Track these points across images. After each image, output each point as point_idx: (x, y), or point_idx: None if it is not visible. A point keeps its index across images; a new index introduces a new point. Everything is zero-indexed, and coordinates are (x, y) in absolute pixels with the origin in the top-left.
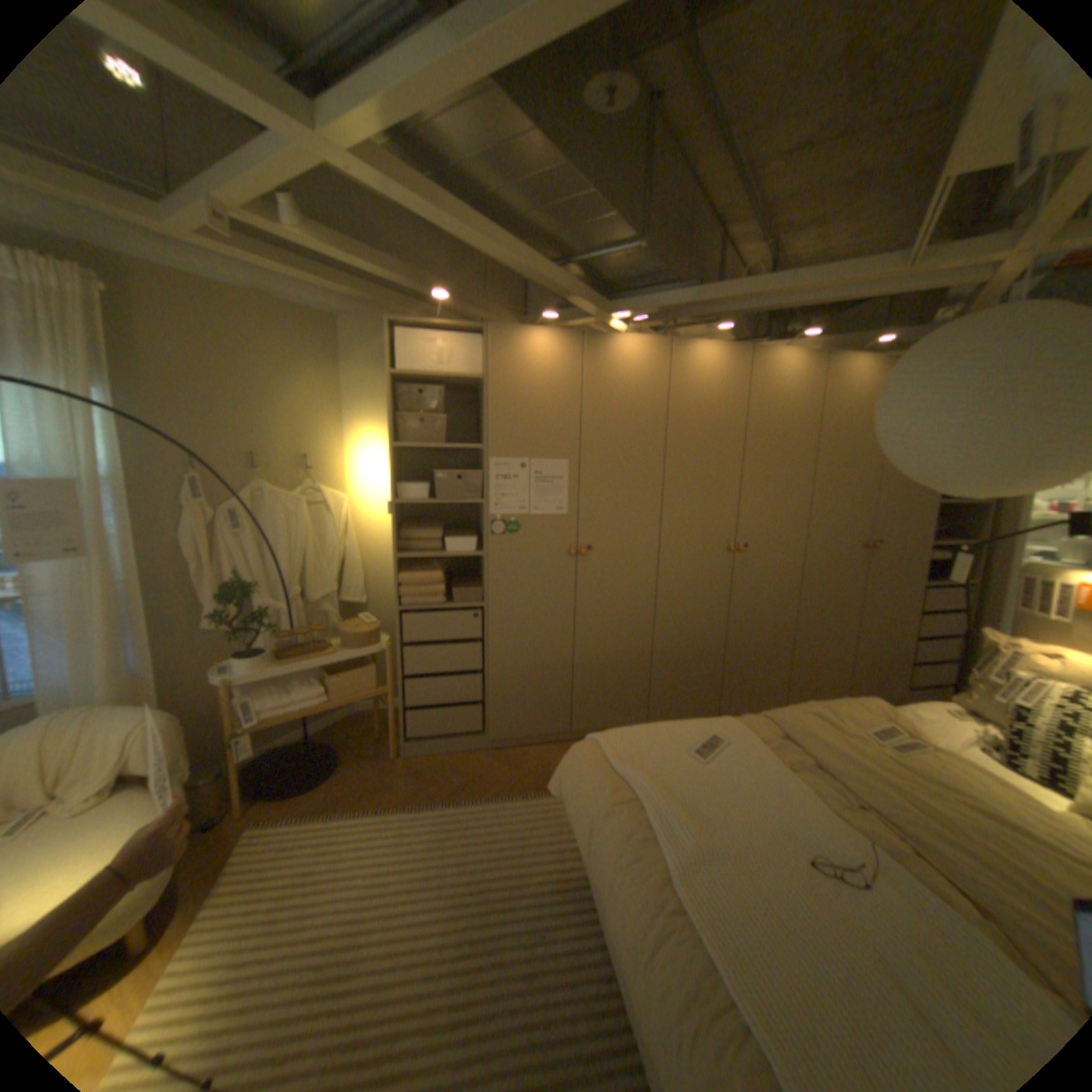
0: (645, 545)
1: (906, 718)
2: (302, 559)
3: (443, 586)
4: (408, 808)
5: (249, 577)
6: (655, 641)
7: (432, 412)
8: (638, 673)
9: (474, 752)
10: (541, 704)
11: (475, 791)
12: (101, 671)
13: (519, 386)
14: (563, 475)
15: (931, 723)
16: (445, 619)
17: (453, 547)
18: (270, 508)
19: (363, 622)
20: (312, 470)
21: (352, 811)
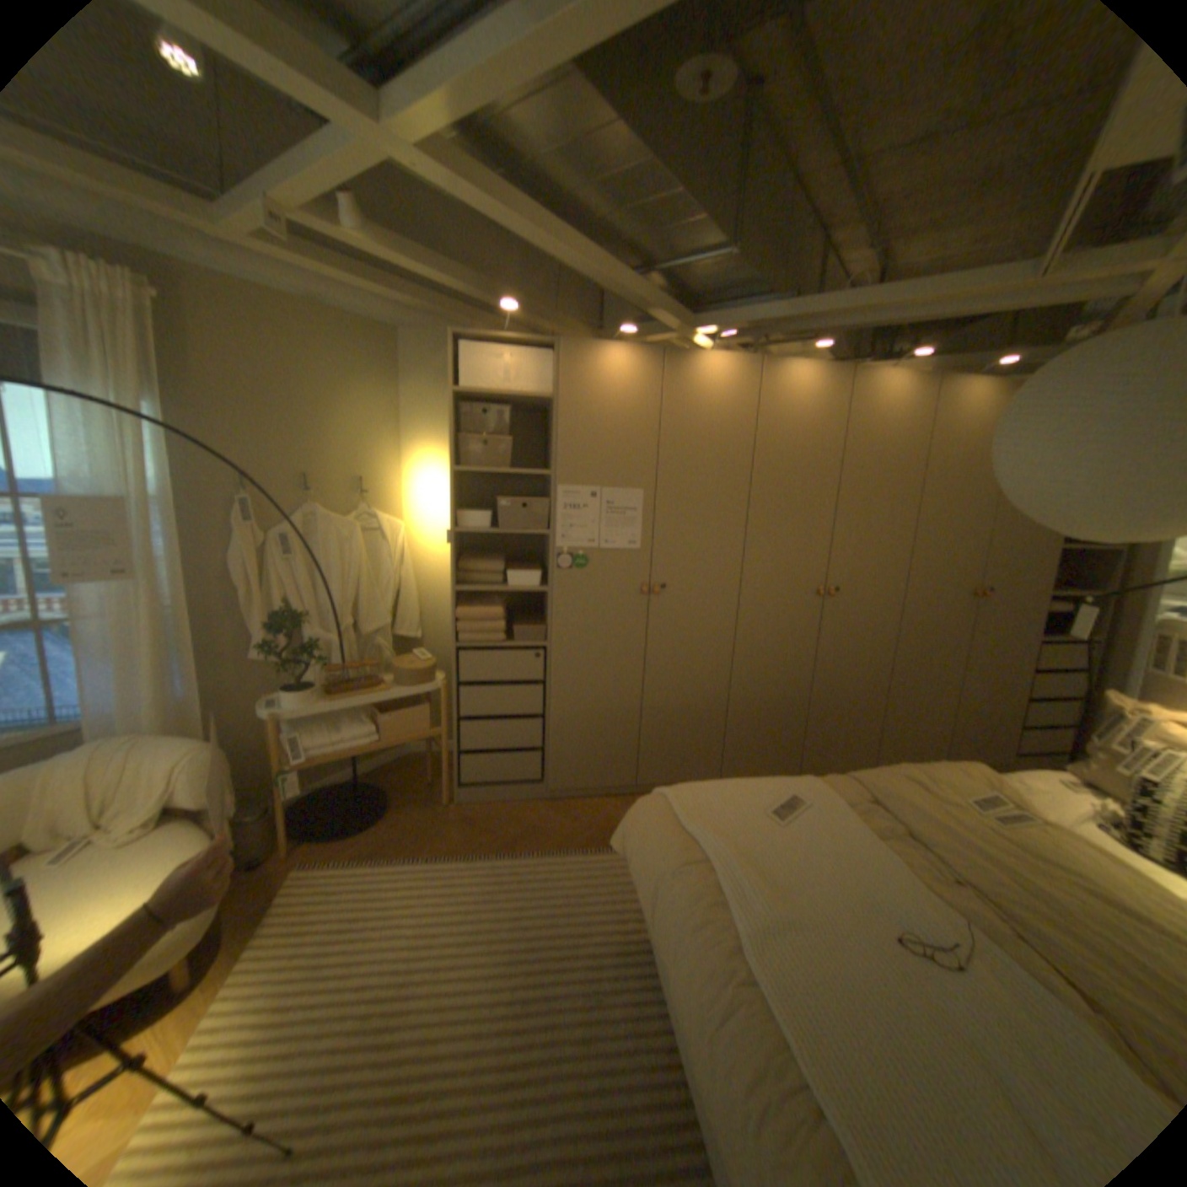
0: (725, 585)
1: (1012, 787)
2: (356, 589)
3: (504, 623)
4: (461, 857)
5: (300, 607)
6: (732, 691)
7: (497, 435)
8: (712, 725)
9: (532, 802)
10: (606, 754)
11: (533, 844)
12: (149, 699)
13: (592, 408)
14: (638, 506)
15: (1042, 794)
16: (505, 659)
17: (516, 581)
18: (324, 534)
19: (419, 658)
20: (369, 495)
21: (402, 857)
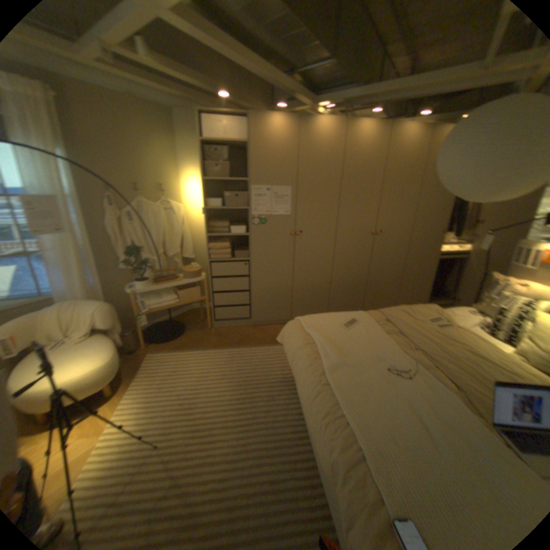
0: (328, 230)
1: (446, 313)
2: (162, 237)
3: (229, 250)
4: (216, 348)
5: (137, 245)
6: (331, 278)
7: (221, 161)
8: (323, 293)
9: (245, 327)
10: (276, 306)
11: (246, 342)
12: (77, 286)
13: (265, 146)
14: (288, 194)
15: (459, 316)
16: (230, 266)
17: (233, 231)
18: (145, 211)
19: (192, 267)
20: (163, 192)
21: (191, 349)
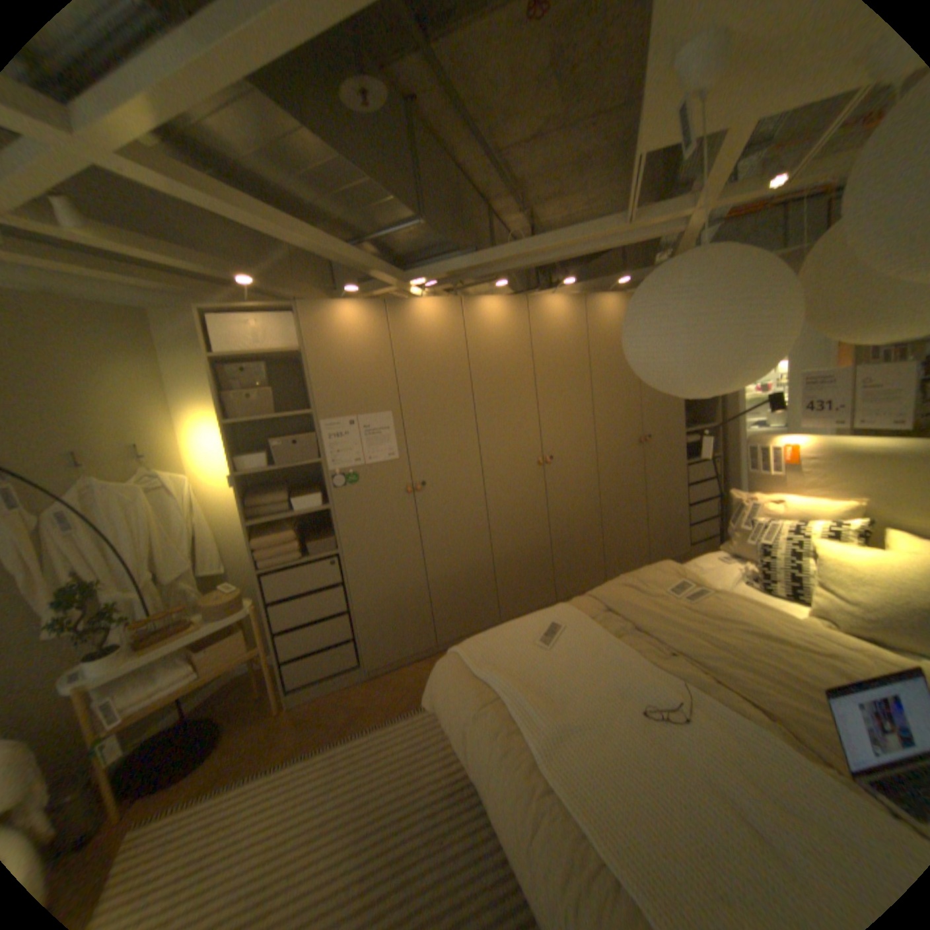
0: (471, 472)
1: (691, 572)
2: (148, 546)
3: (297, 543)
4: (297, 758)
5: (90, 576)
6: (494, 551)
7: (258, 387)
8: (485, 581)
9: (353, 687)
10: (407, 628)
11: (360, 724)
12: None
13: (335, 353)
14: (390, 424)
15: (710, 572)
16: (304, 573)
17: (300, 506)
18: (104, 503)
19: (224, 593)
20: (145, 458)
21: (241, 778)
